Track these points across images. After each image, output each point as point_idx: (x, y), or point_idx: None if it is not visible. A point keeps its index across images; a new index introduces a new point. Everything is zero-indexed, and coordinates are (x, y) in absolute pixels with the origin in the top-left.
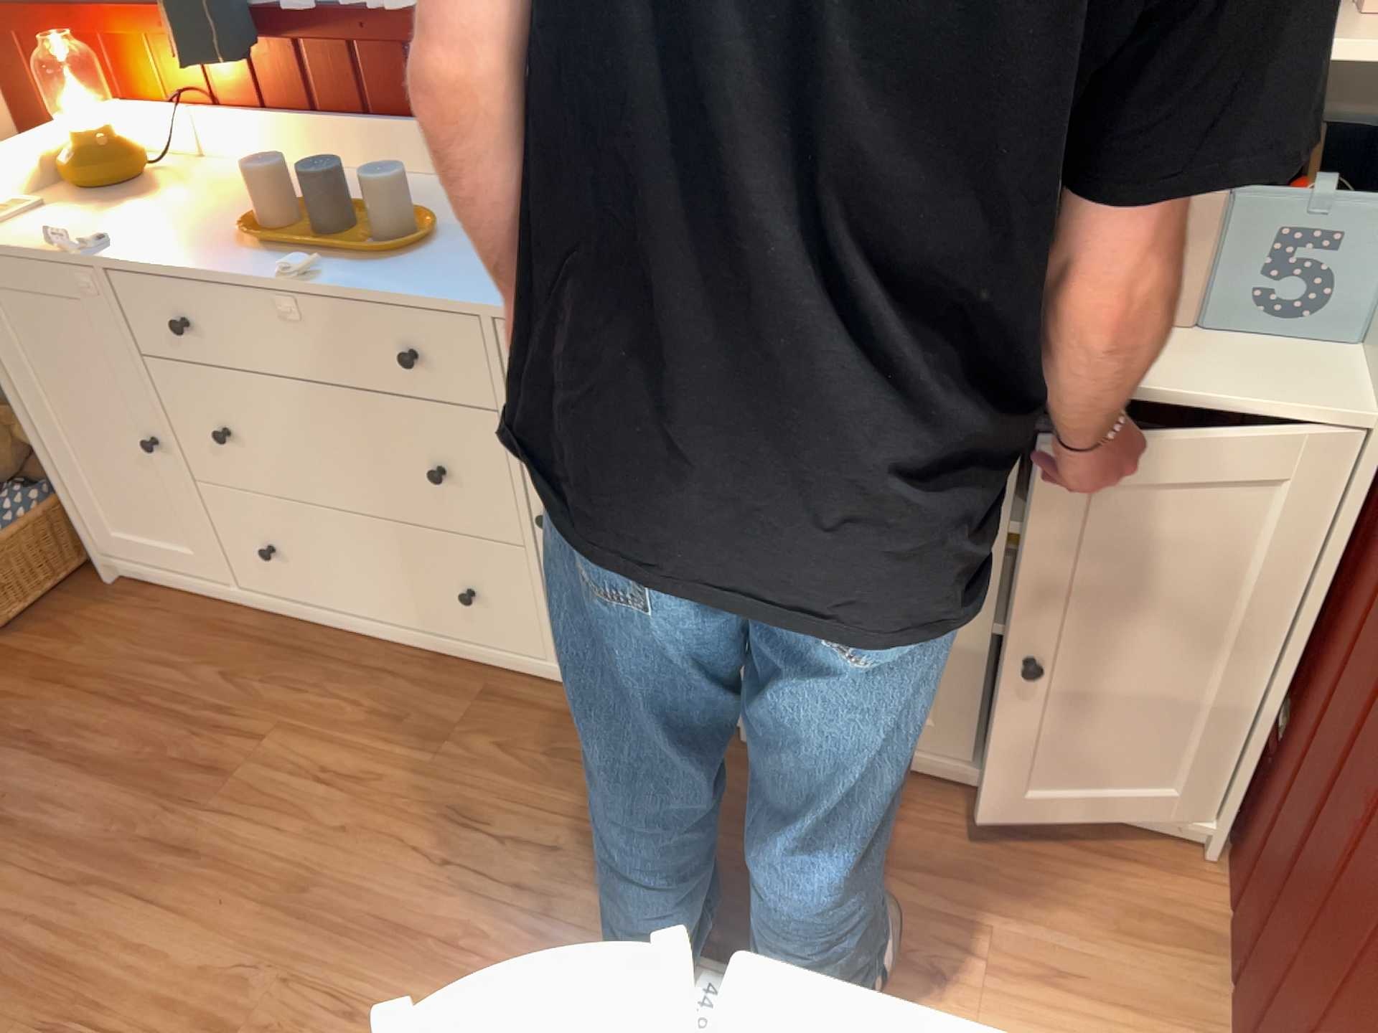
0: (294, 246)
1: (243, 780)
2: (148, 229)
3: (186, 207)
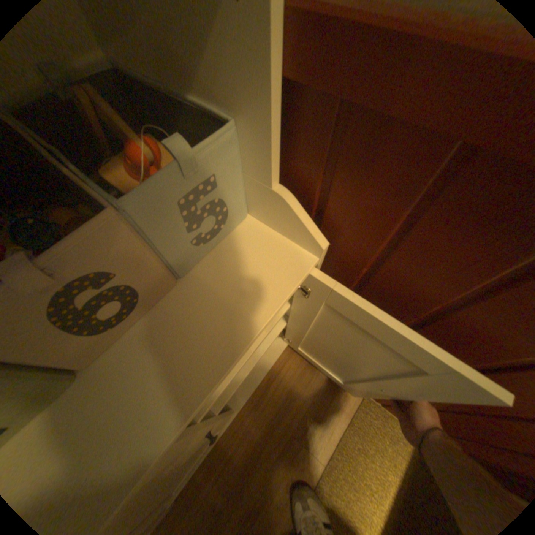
0: None
1: None
2: None
3: None
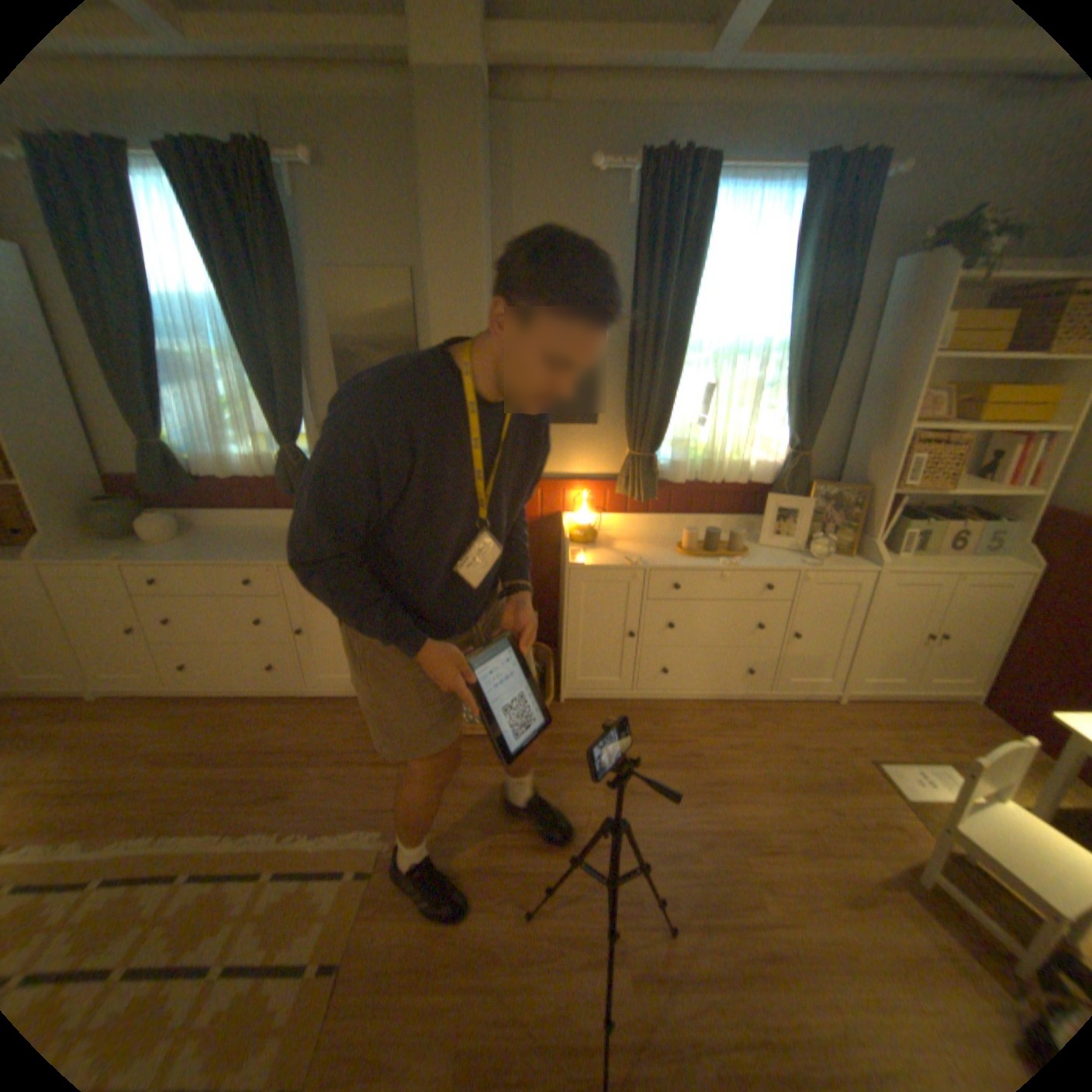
0: (707, 558)
1: (708, 758)
2: (641, 556)
3: (636, 548)
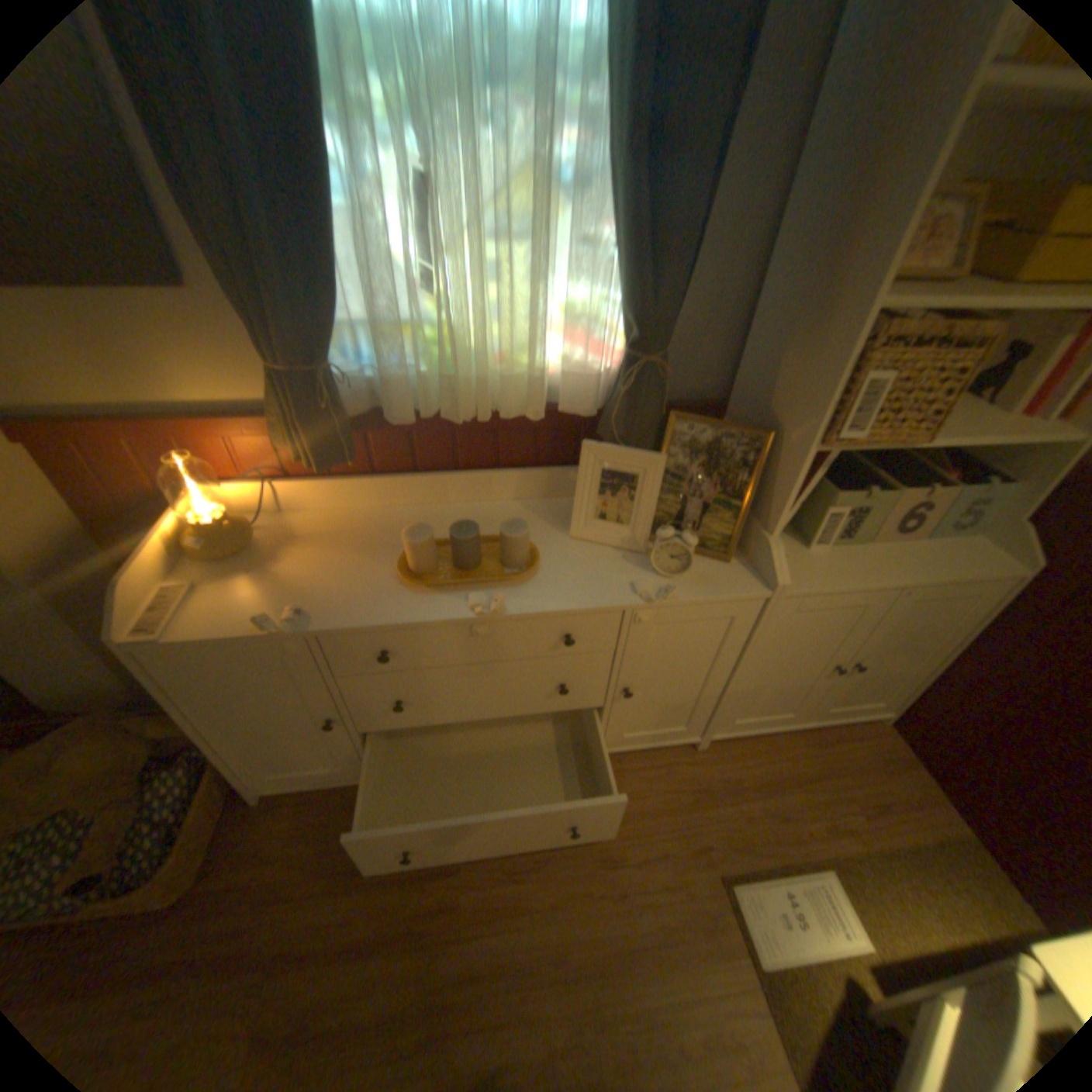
0: (454, 585)
1: (467, 909)
2: (319, 592)
3: (325, 564)
